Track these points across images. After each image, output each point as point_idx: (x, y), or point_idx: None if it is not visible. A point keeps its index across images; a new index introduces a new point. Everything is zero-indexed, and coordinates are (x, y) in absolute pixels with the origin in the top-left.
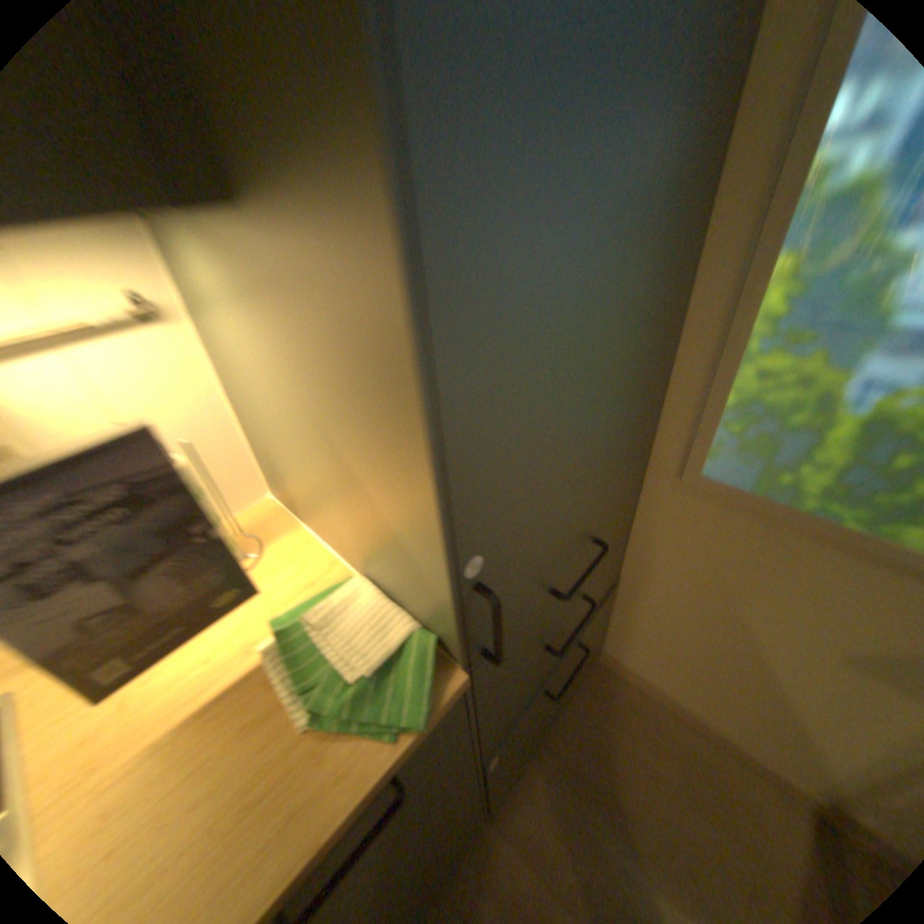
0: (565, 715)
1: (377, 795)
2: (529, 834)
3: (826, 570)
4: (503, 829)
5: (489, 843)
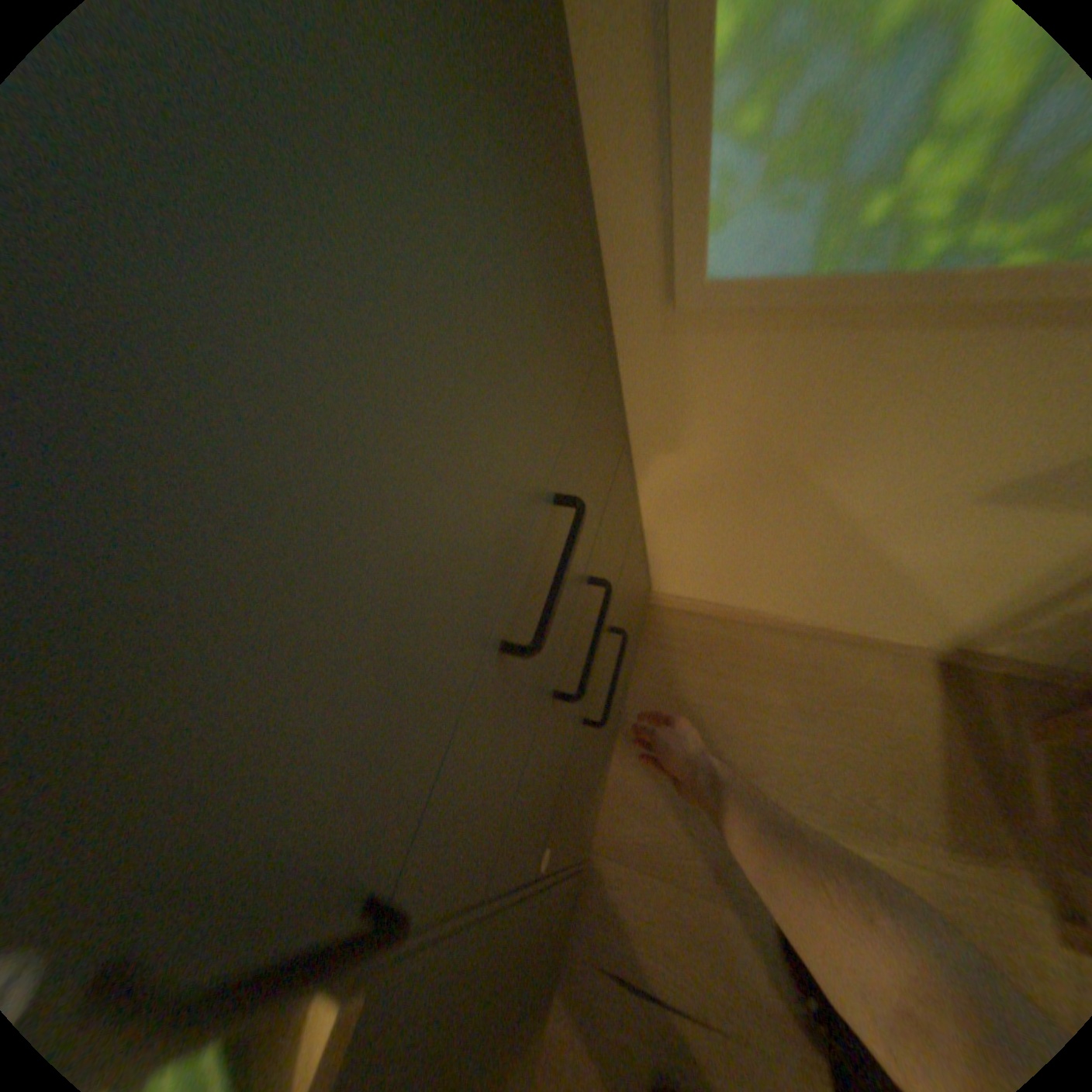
0: (635, 689)
1: None
2: (639, 844)
3: (956, 372)
4: (609, 853)
5: (598, 876)
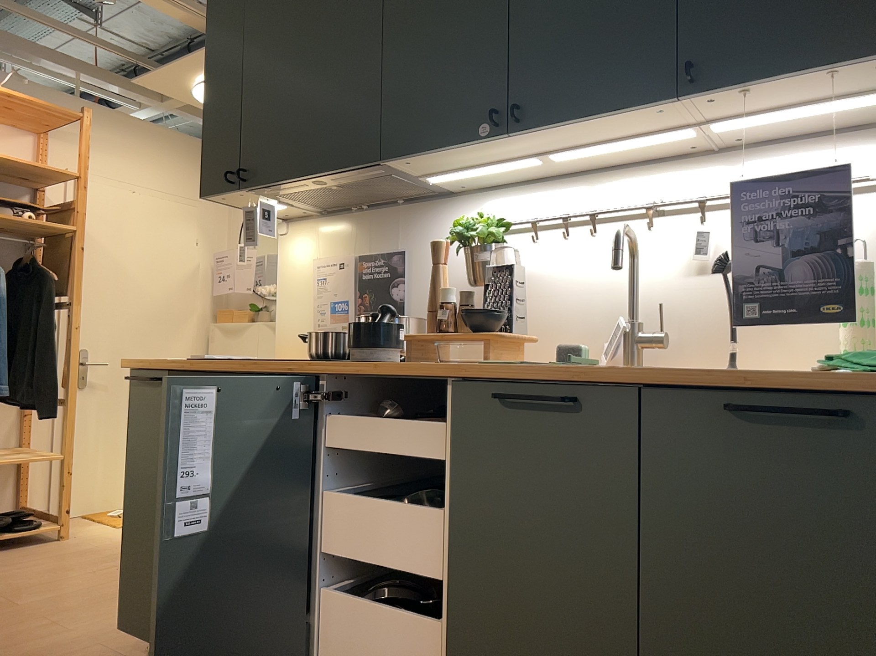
0: None
1: (833, 382)
2: None
3: None
4: None
5: None
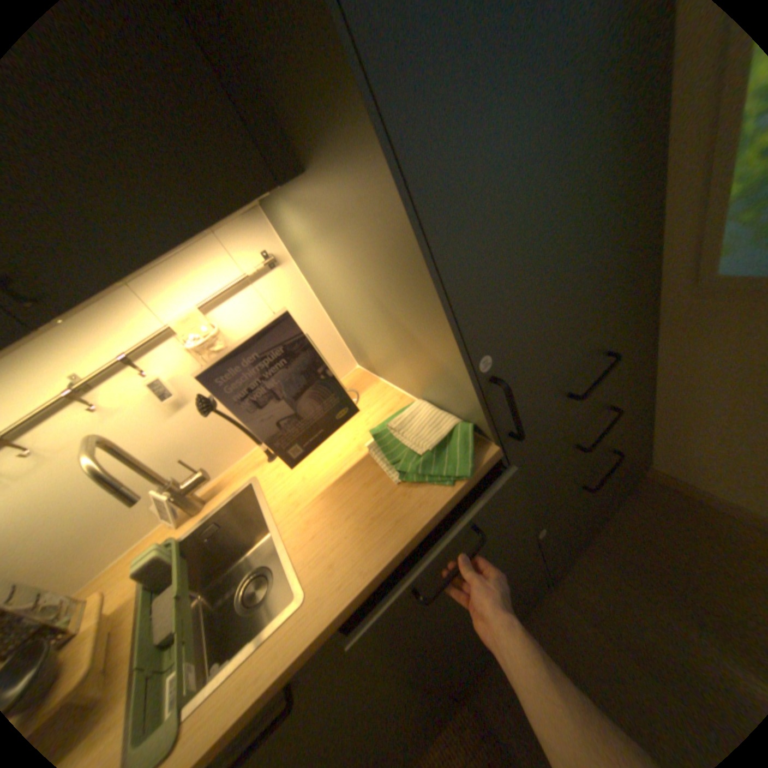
0: (619, 522)
1: (446, 512)
2: (593, 607)
3: None
4: (569, 601)
5: (558, 610)
